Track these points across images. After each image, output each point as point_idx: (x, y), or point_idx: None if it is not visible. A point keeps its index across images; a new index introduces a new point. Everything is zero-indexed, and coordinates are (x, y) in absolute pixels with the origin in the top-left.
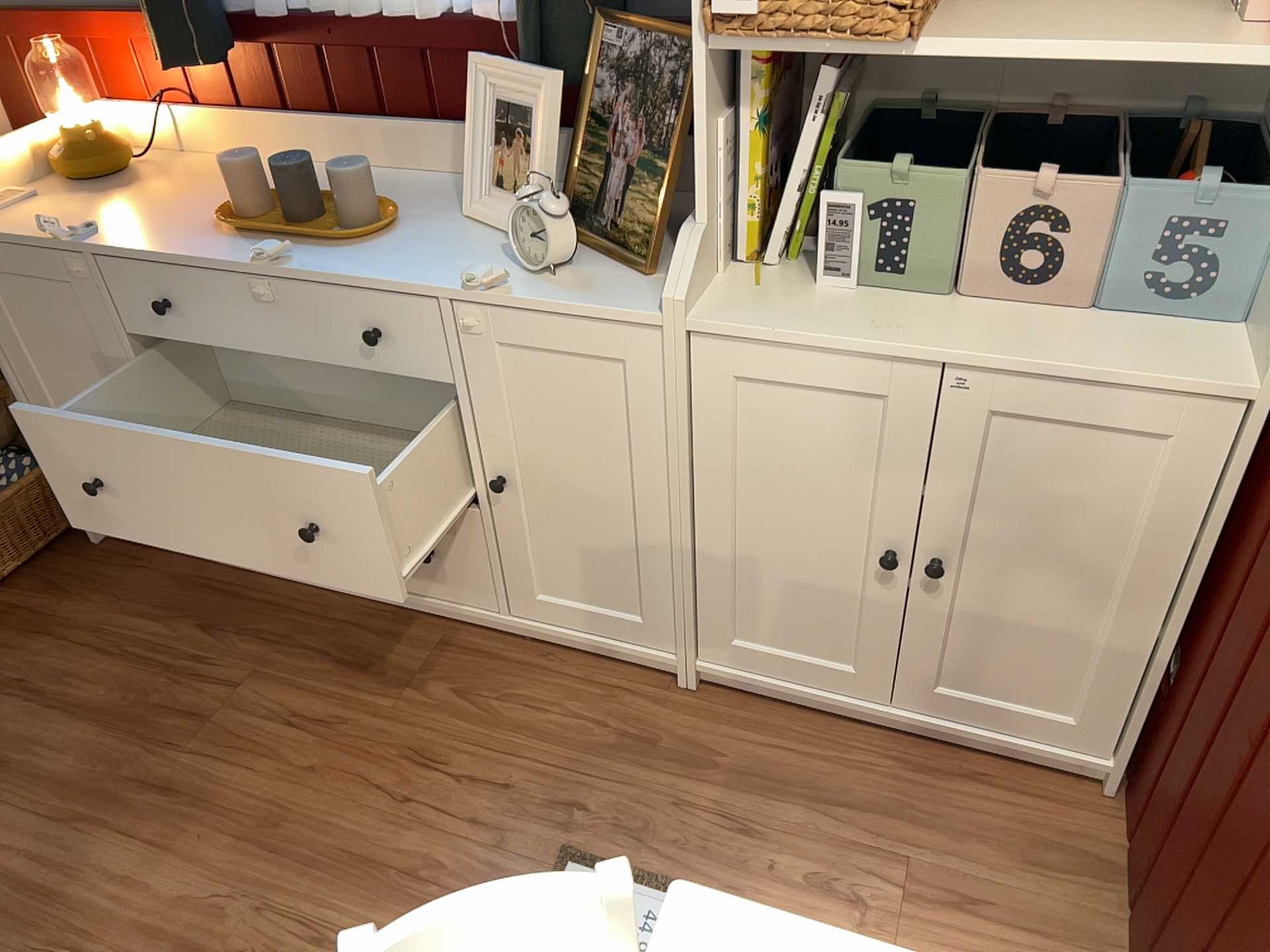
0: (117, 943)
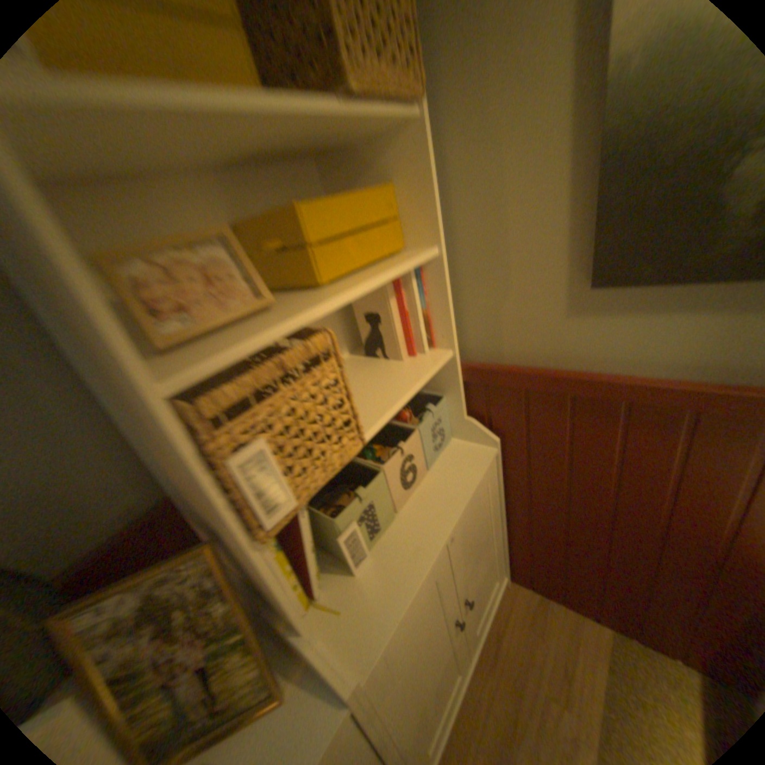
0: None
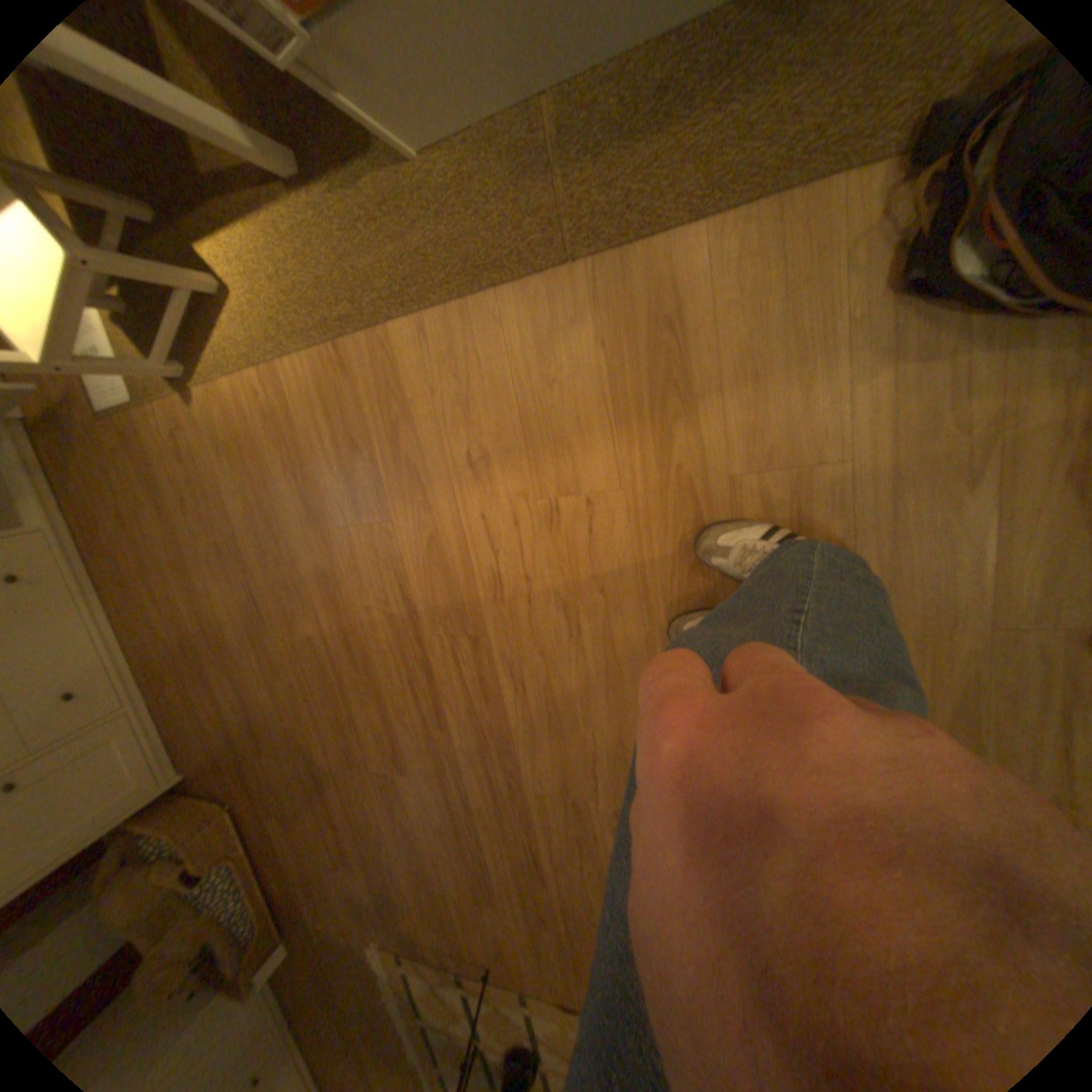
0: (236, 594)
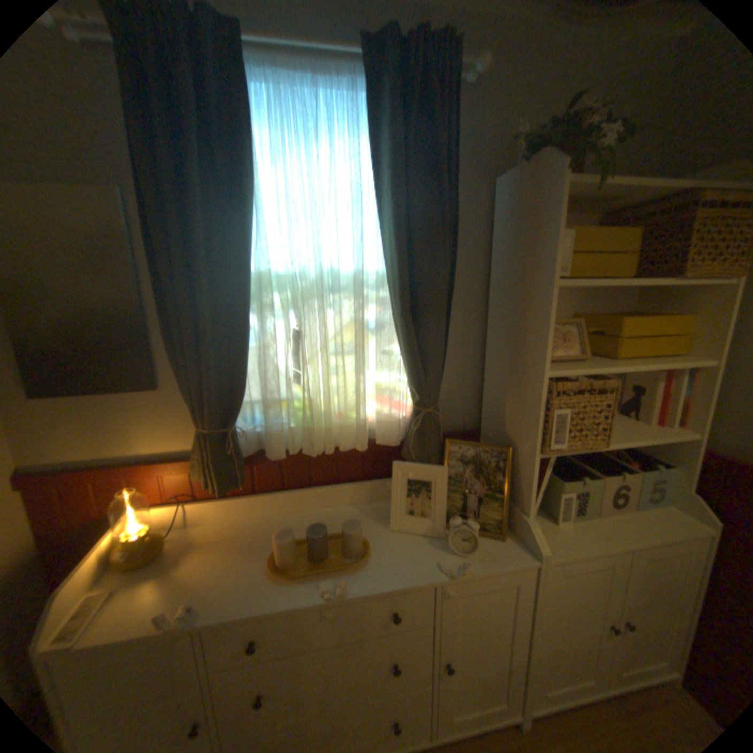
0: None
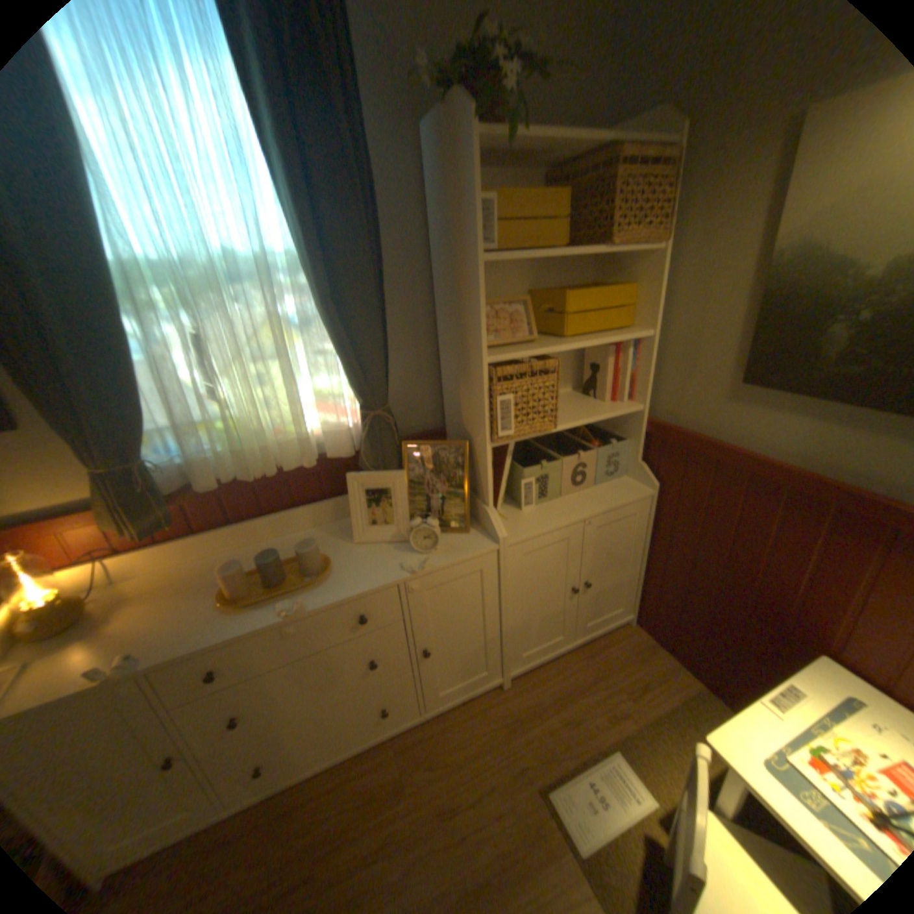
0: None
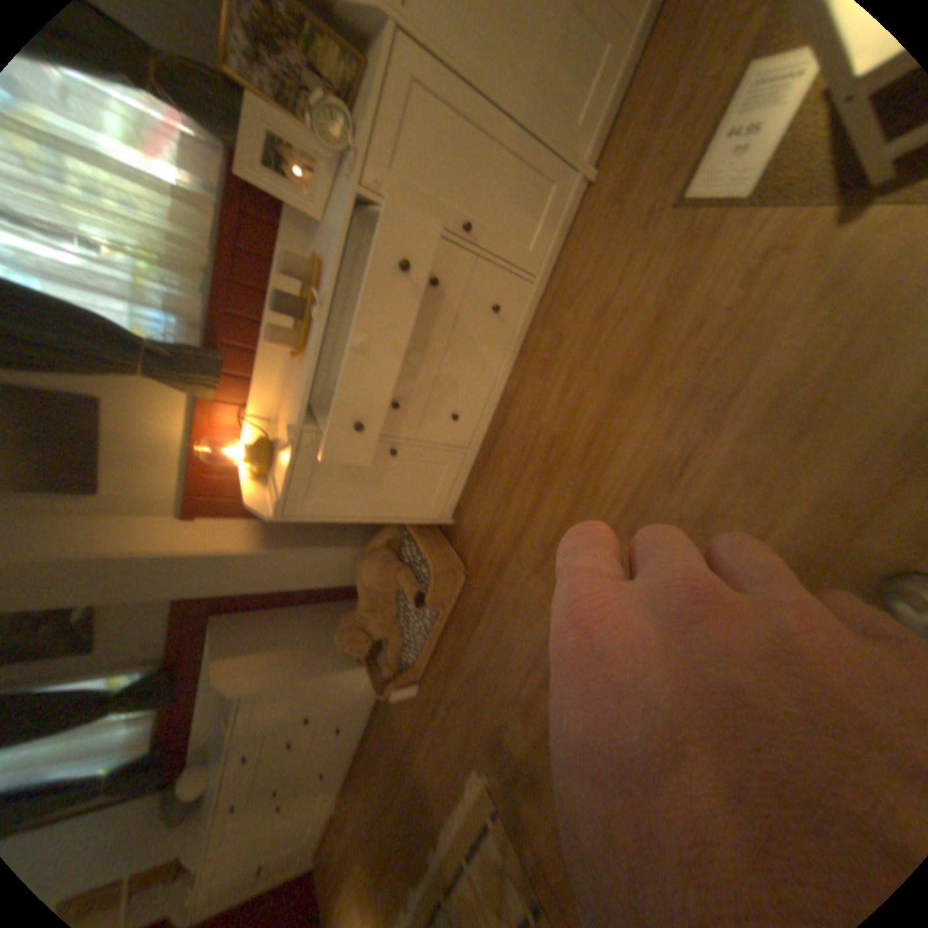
0: (673, 445)
